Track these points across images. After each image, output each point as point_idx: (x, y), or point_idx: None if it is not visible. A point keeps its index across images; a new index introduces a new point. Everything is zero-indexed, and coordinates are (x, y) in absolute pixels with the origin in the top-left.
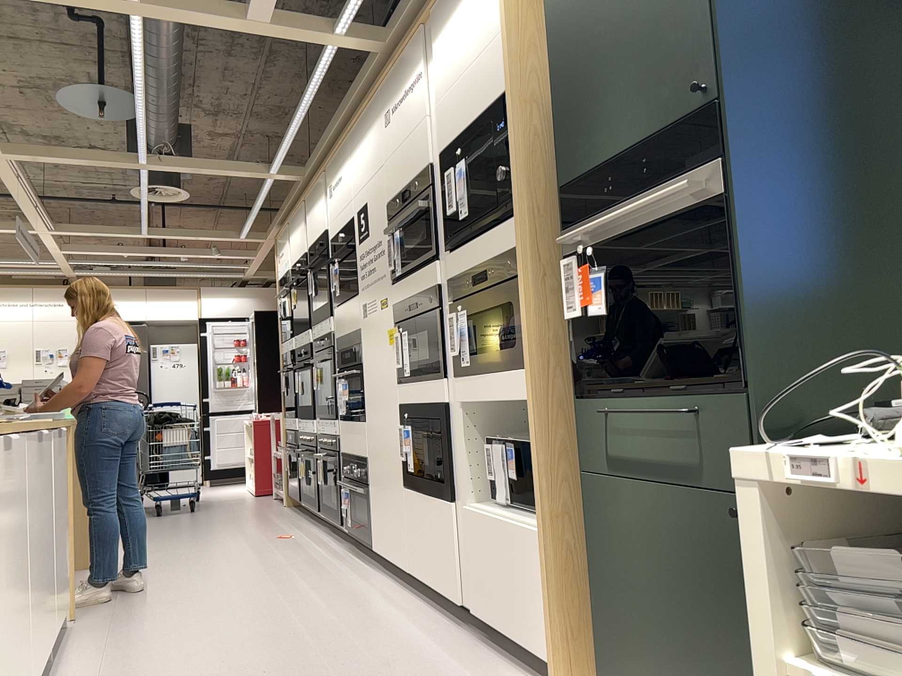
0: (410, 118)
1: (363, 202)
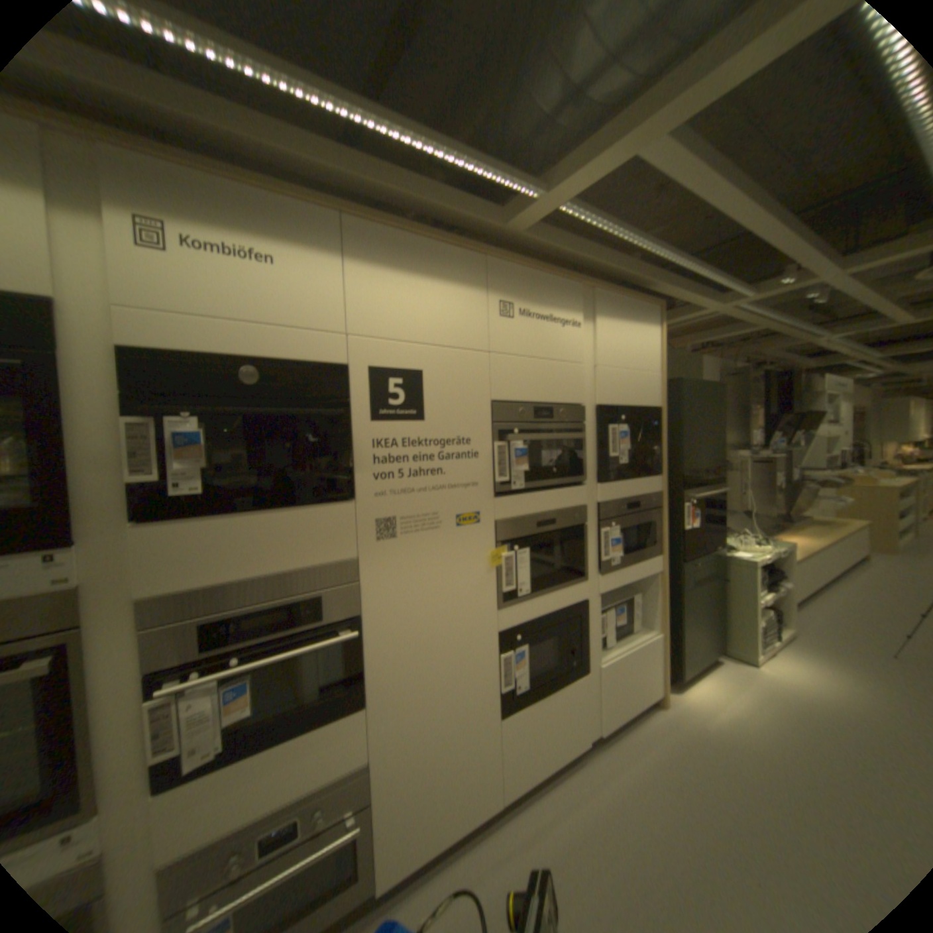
0: (556, 347)
1: (405, 365)
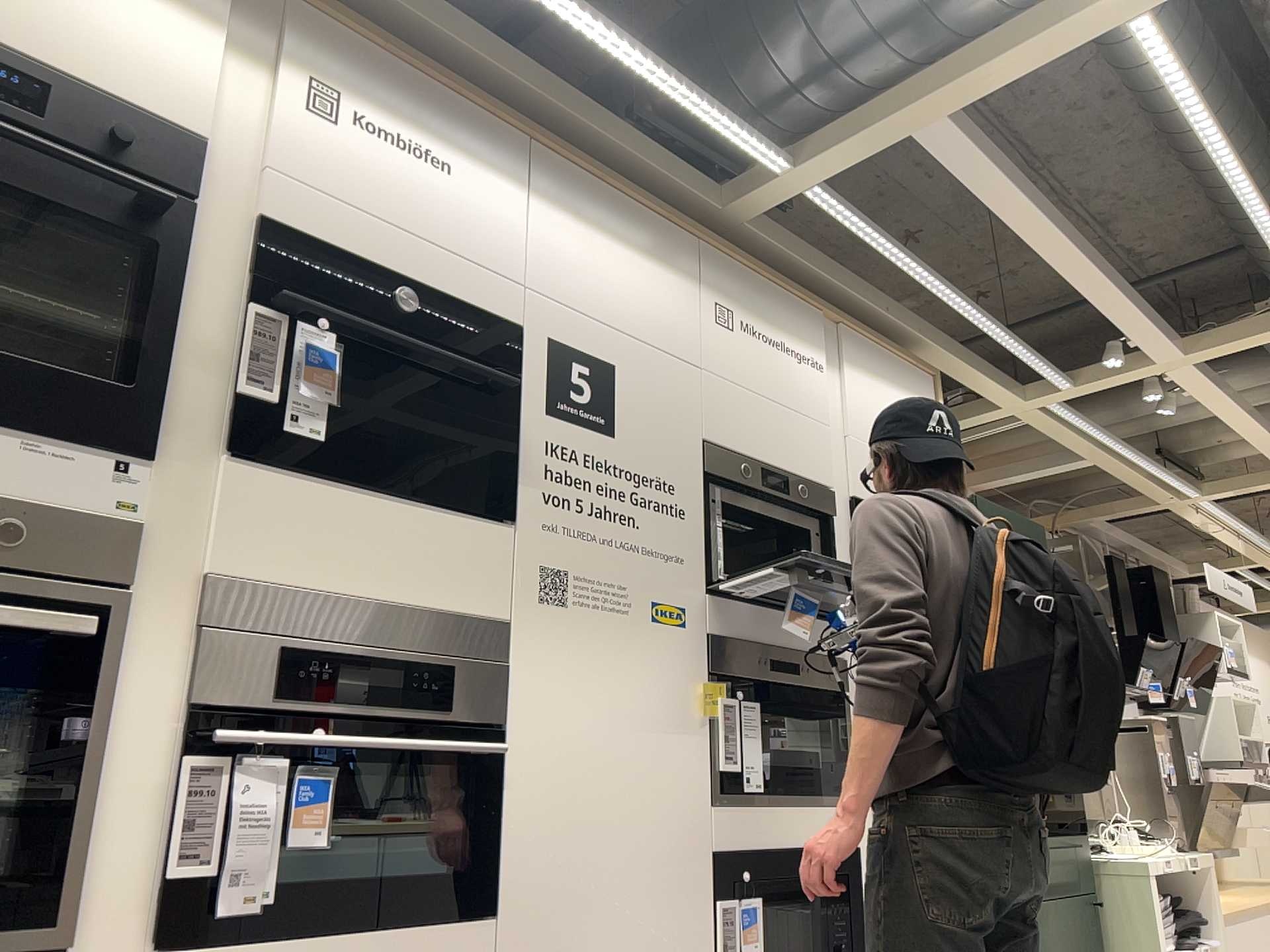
0: (782, 391)
1: (593, 354)
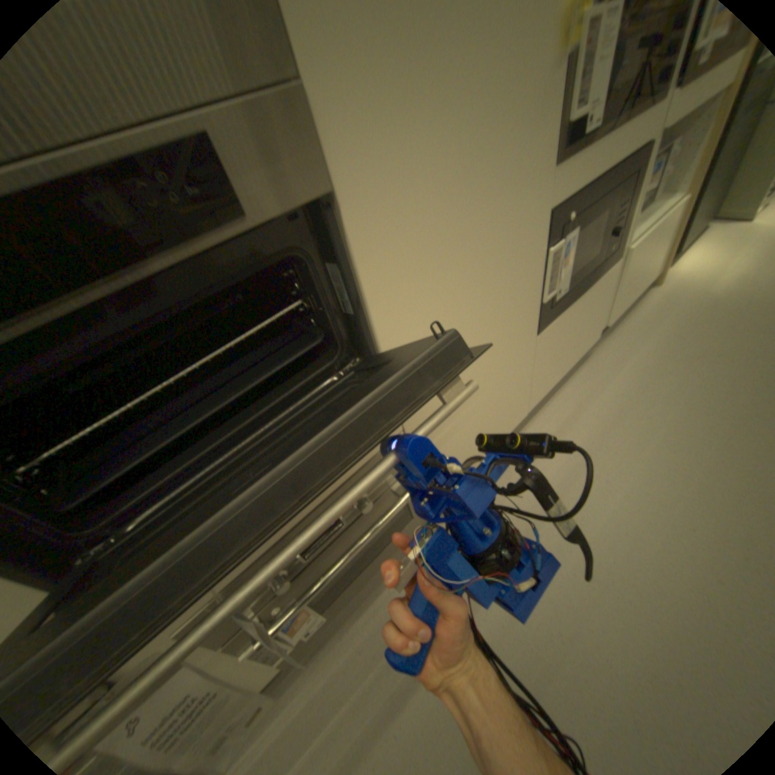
0: None
1: None
